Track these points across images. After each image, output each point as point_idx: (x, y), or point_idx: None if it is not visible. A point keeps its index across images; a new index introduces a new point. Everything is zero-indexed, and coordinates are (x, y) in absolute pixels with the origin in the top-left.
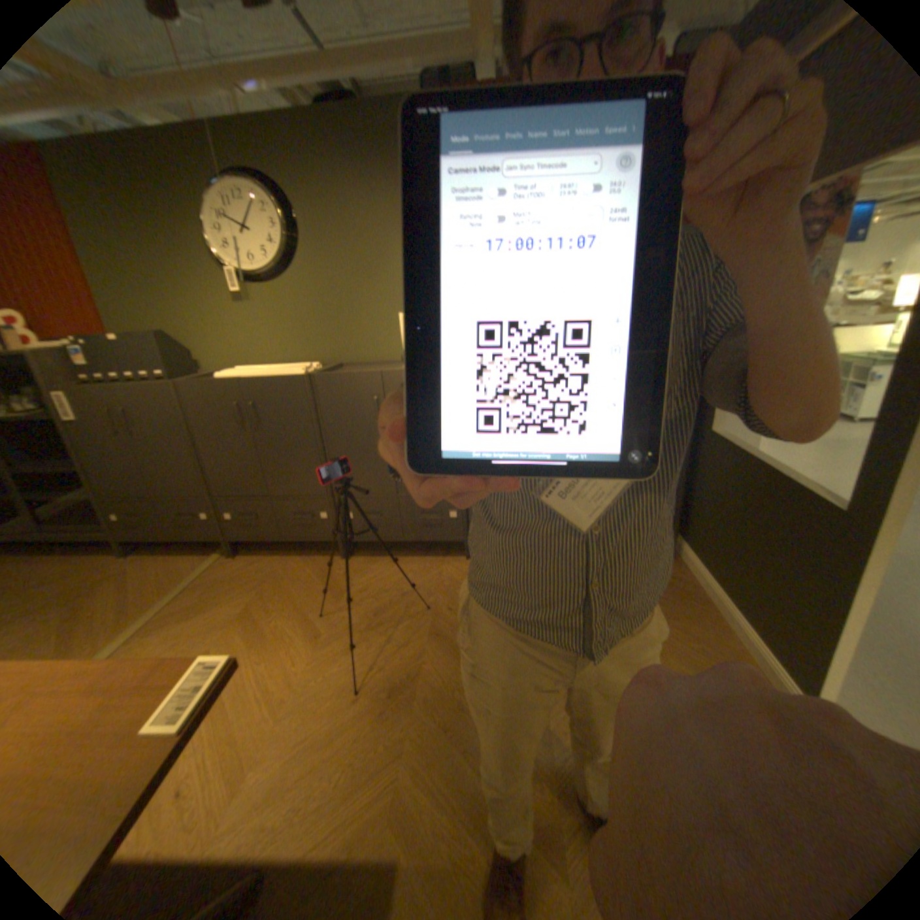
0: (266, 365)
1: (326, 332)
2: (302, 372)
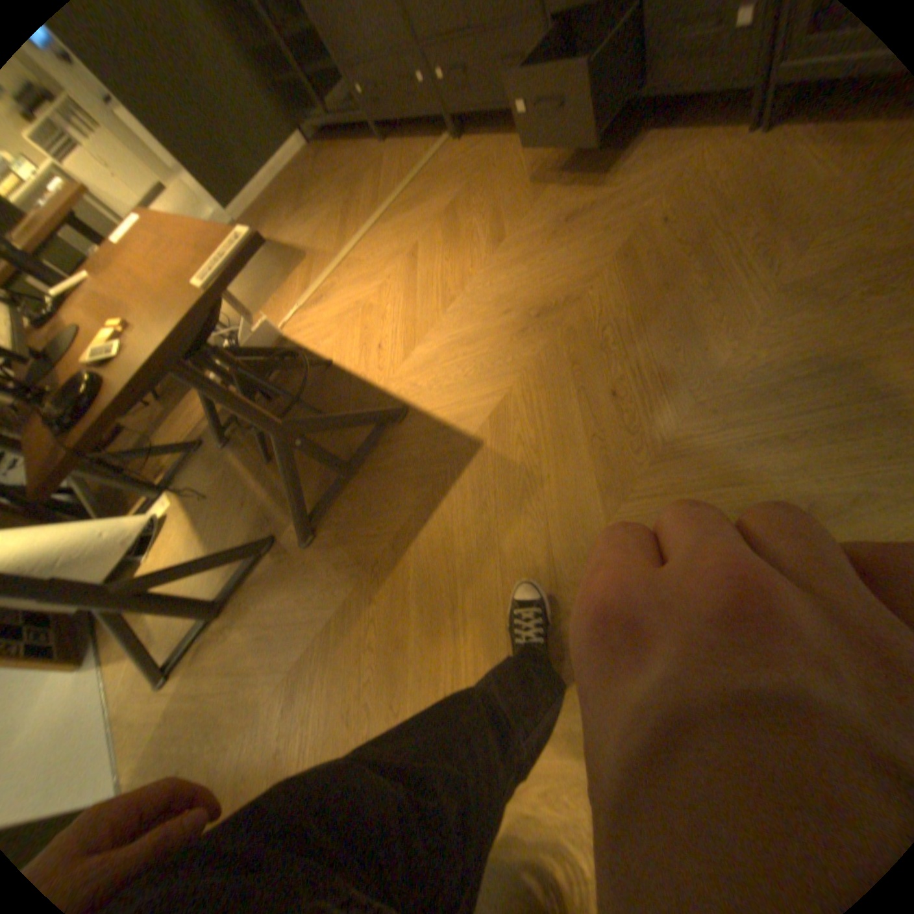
0: None
1: None
2: None
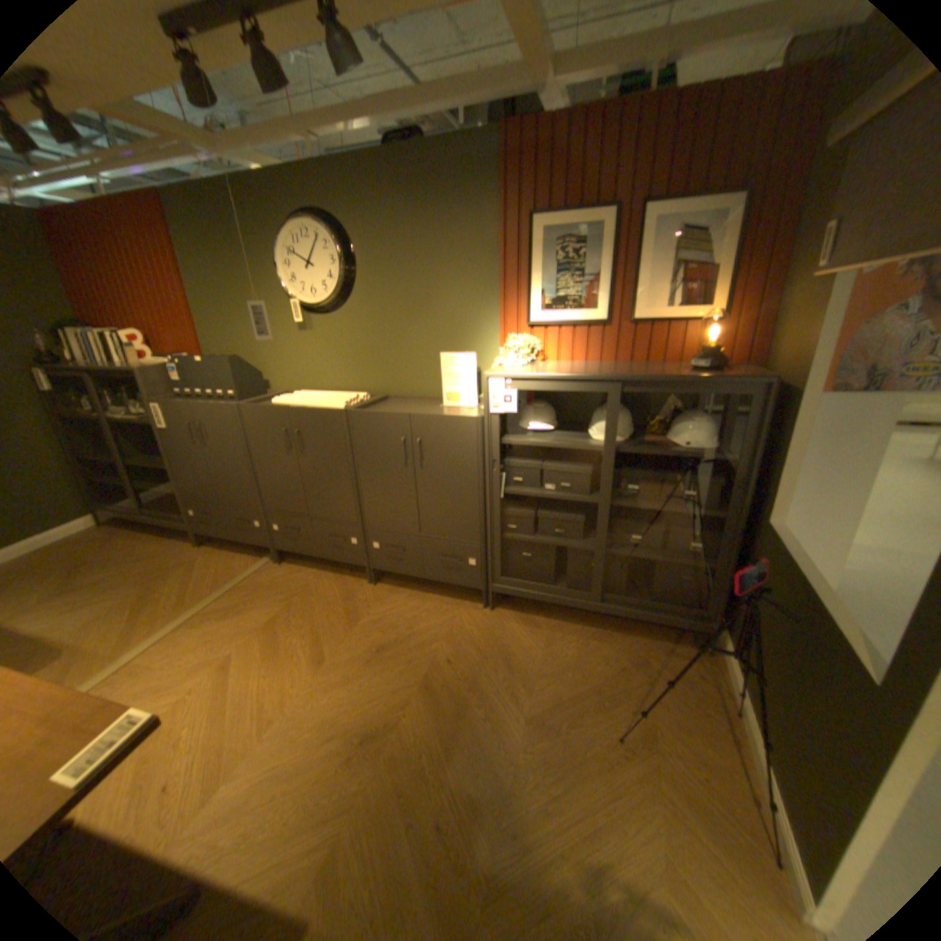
0: (318, 394)
1: (375, 365)
2: (341, 407)
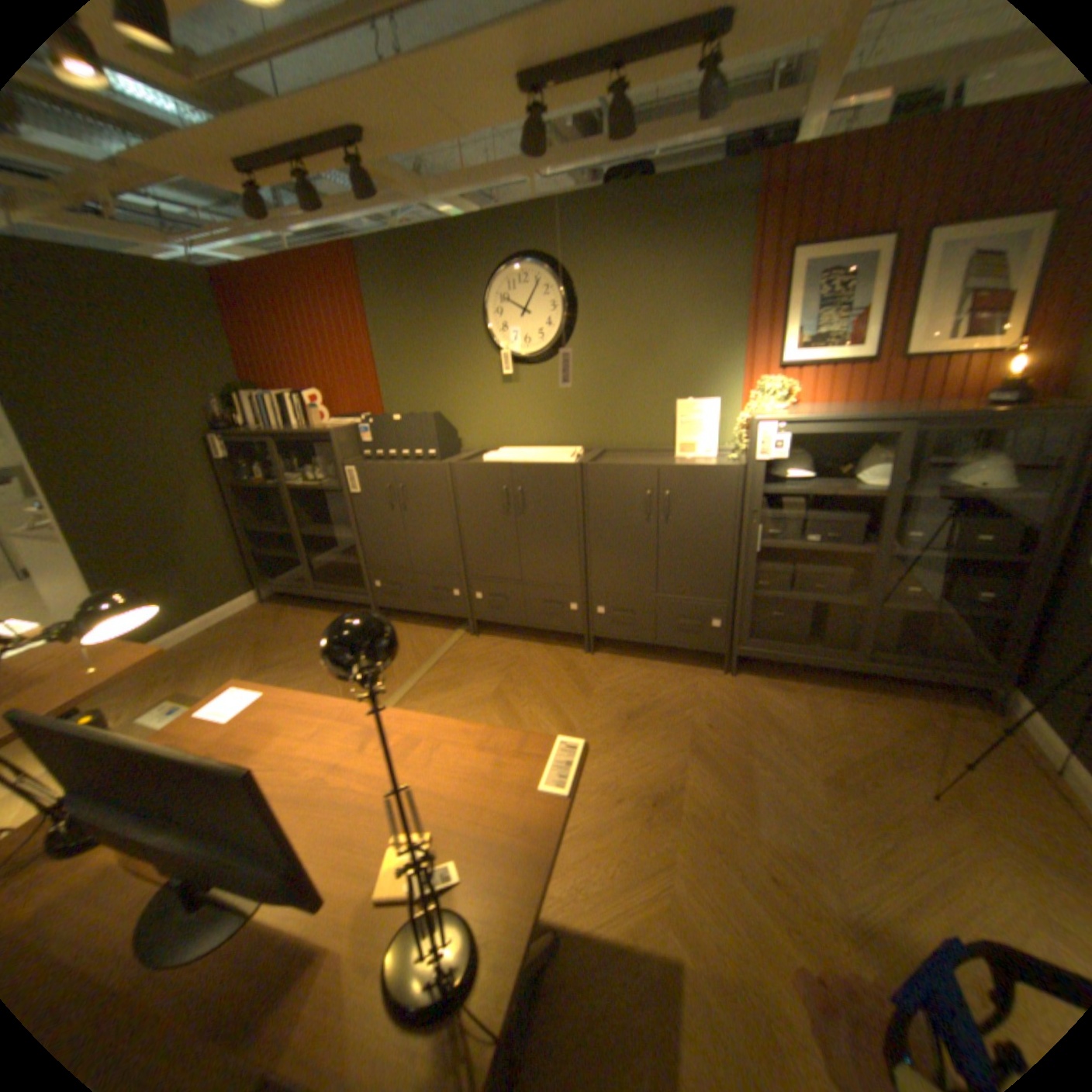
0: (528, 450)
1: (590, 417)
2: (571, 461)
